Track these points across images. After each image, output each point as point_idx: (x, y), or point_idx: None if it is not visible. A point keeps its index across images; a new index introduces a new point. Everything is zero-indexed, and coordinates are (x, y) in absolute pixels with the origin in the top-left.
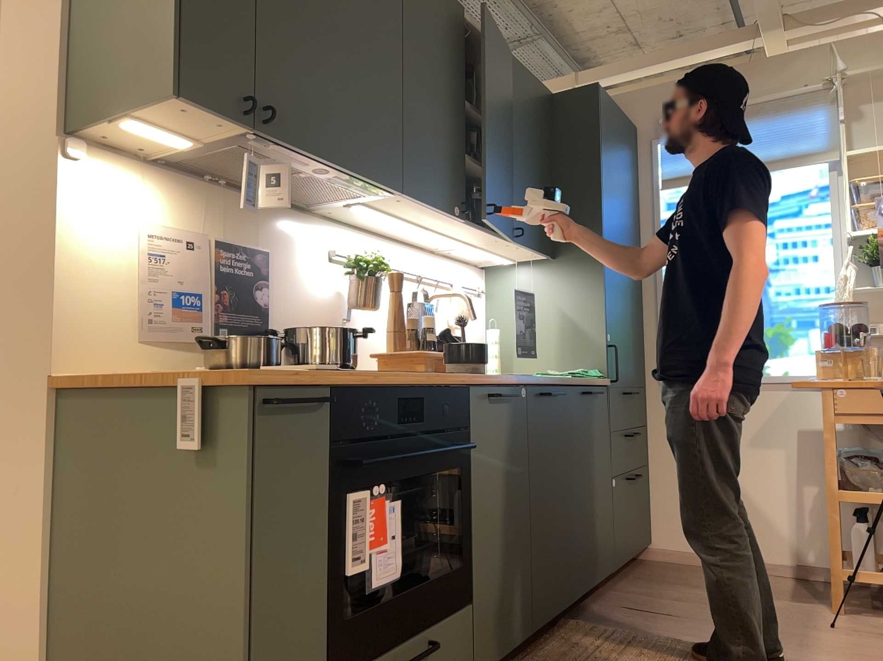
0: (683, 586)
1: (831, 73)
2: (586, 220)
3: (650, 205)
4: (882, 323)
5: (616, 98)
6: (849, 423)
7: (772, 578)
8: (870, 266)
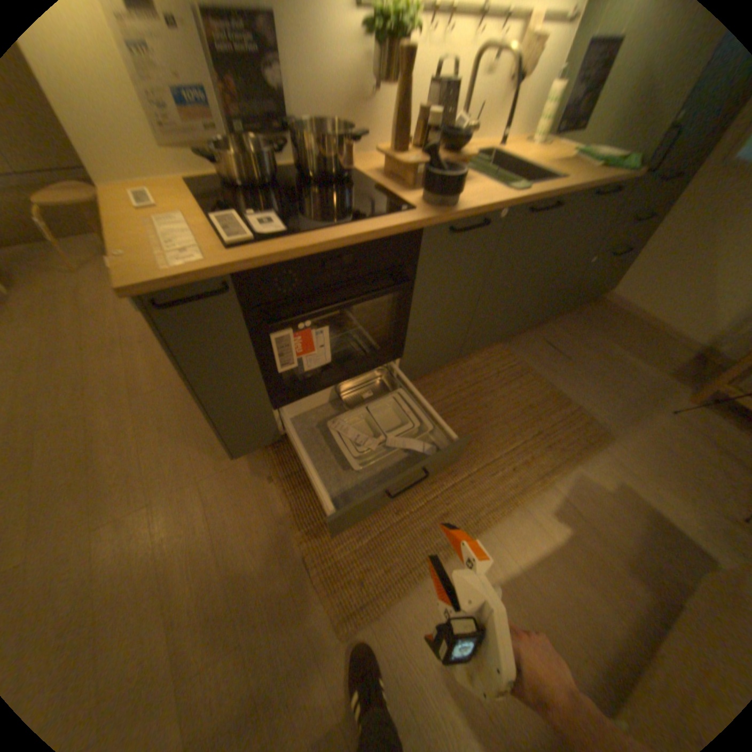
0: (602, 334)
1: None
2: None
3: None
4: None
5: None
6: None
7: (679, 348)
8: None
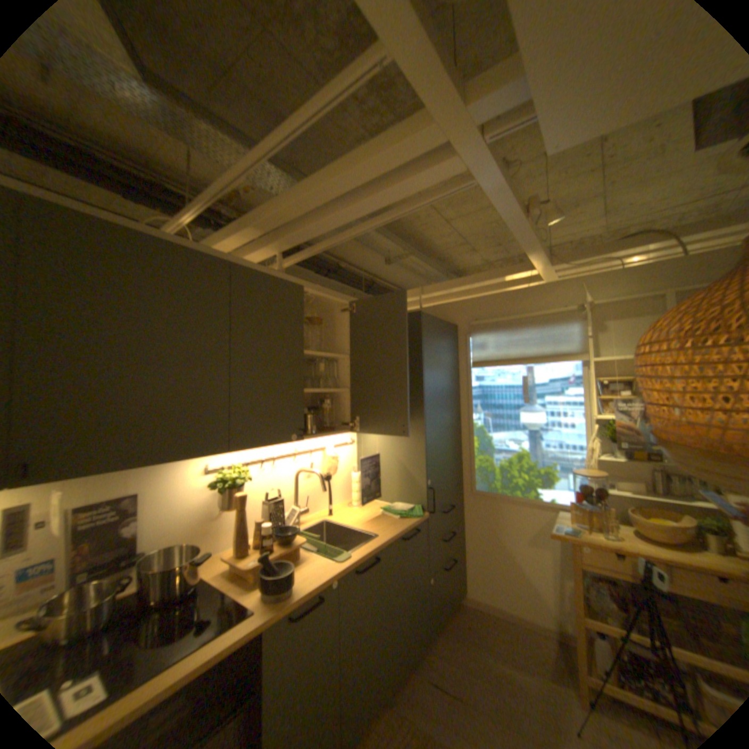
0: (479, 651)
1: (585, 296)
2: (414, 403)
3: (465, 376)
4: (621, 481)
5: (445, 305)
6: (593, 572)
7: (543, 641)
8: (612, 441)
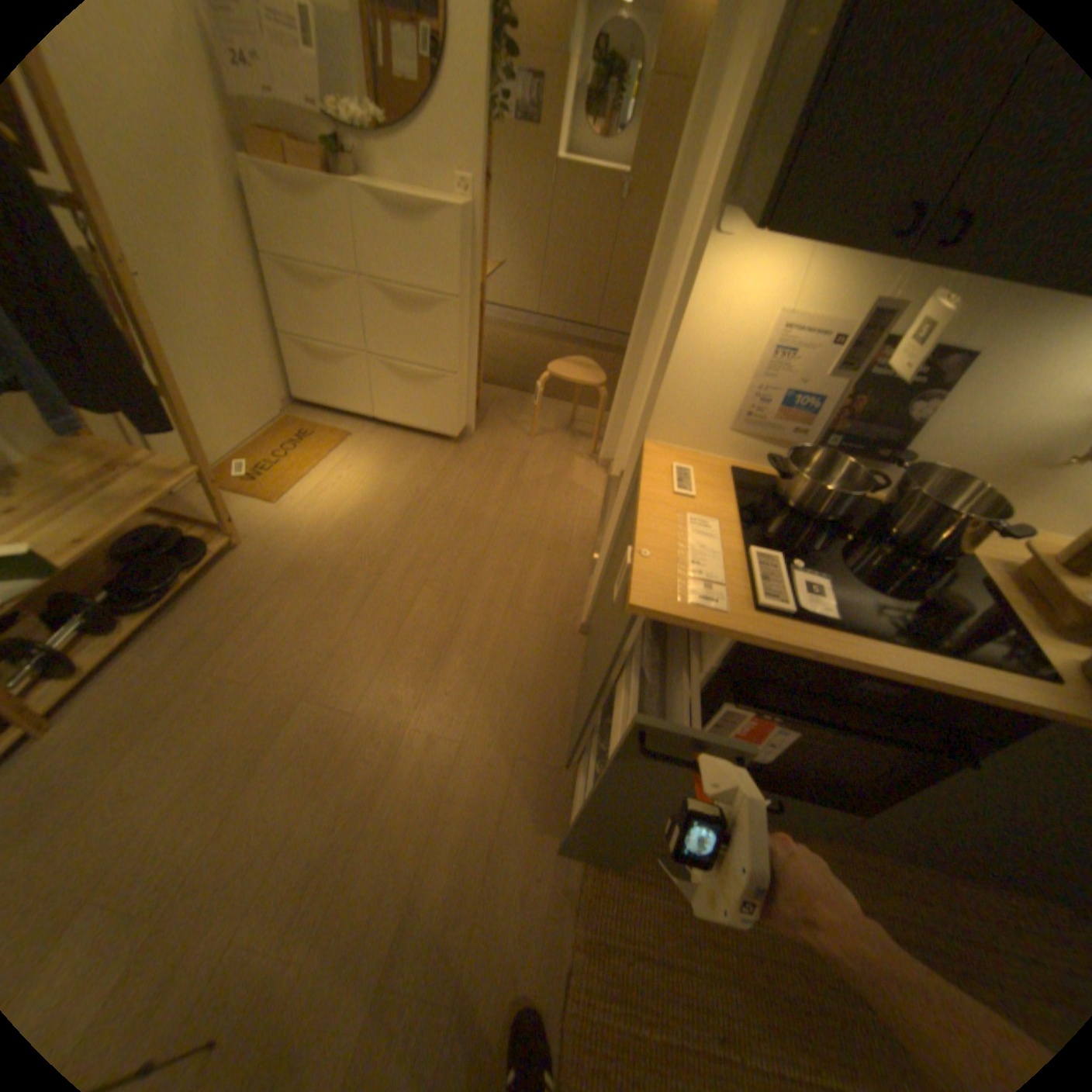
0: None
1: None
2: None
3: None
4: None
5: None
6: None
7: None
8: None
